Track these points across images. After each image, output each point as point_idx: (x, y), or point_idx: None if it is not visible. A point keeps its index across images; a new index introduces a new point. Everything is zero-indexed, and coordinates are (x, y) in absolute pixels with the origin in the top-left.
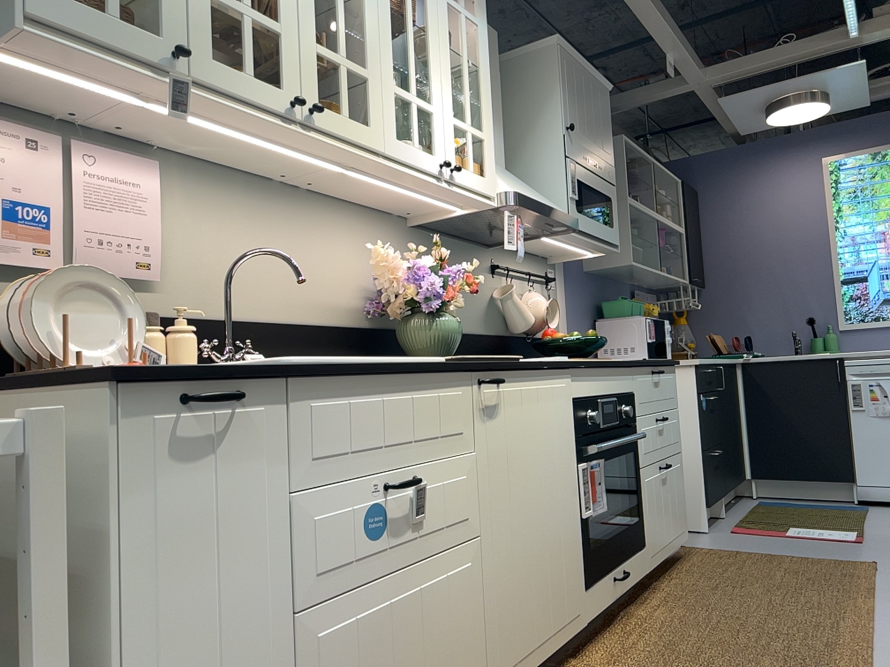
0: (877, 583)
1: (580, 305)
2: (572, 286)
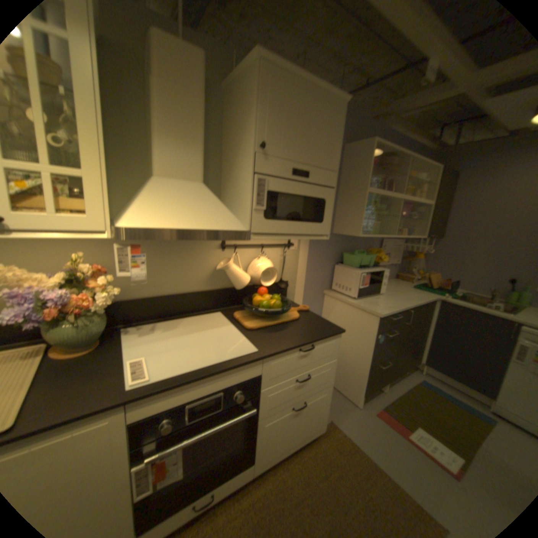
0: None
1: (322, 255)
2: (315, 244)
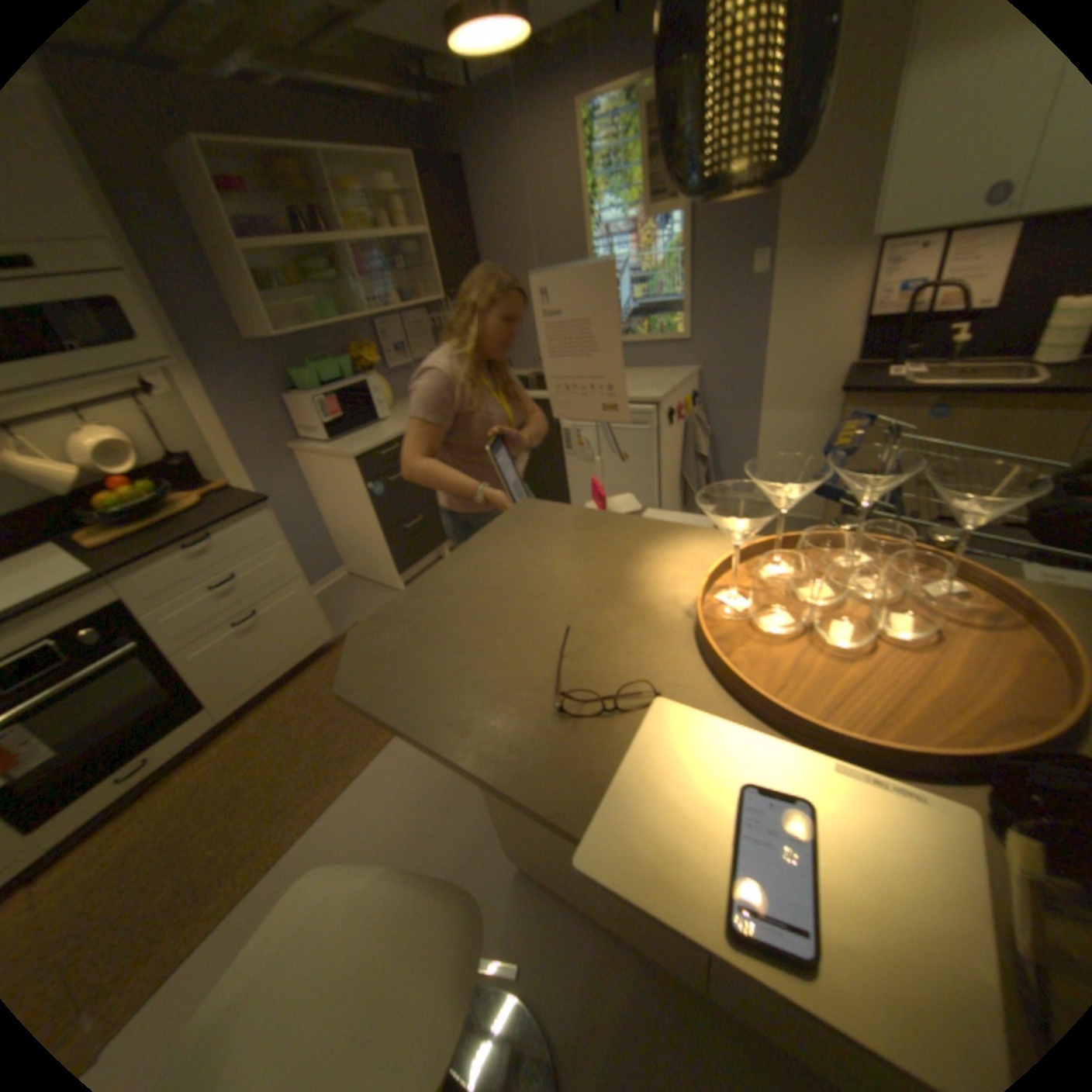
0: None
1: (240, 386)
2: (209, 372)
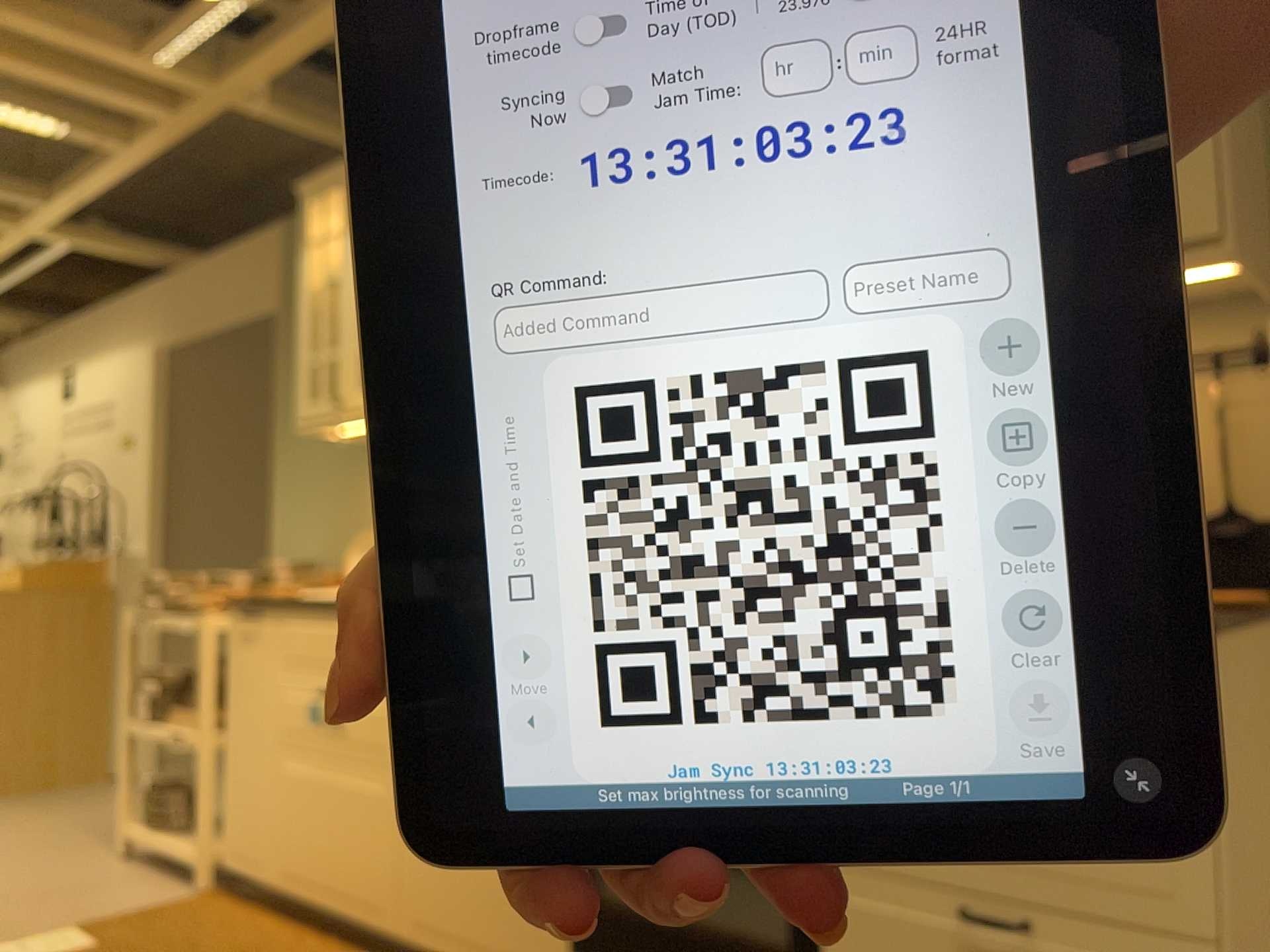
0: None
1: None
2: None
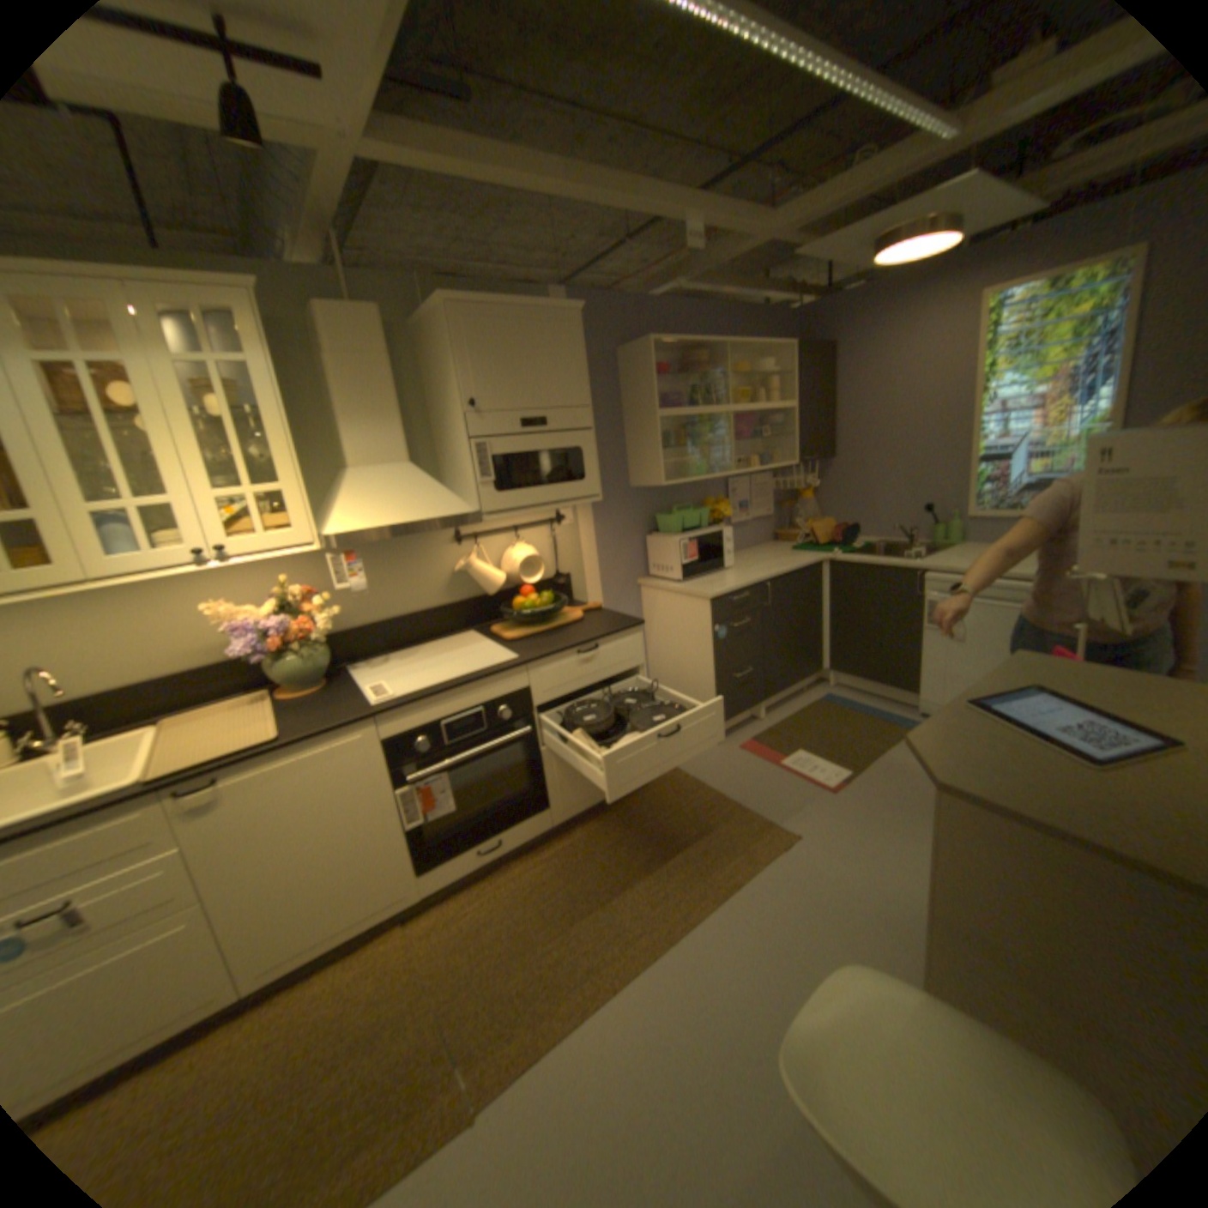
0: (755, 878)
1: (618, 526)
2: (602, 512)
